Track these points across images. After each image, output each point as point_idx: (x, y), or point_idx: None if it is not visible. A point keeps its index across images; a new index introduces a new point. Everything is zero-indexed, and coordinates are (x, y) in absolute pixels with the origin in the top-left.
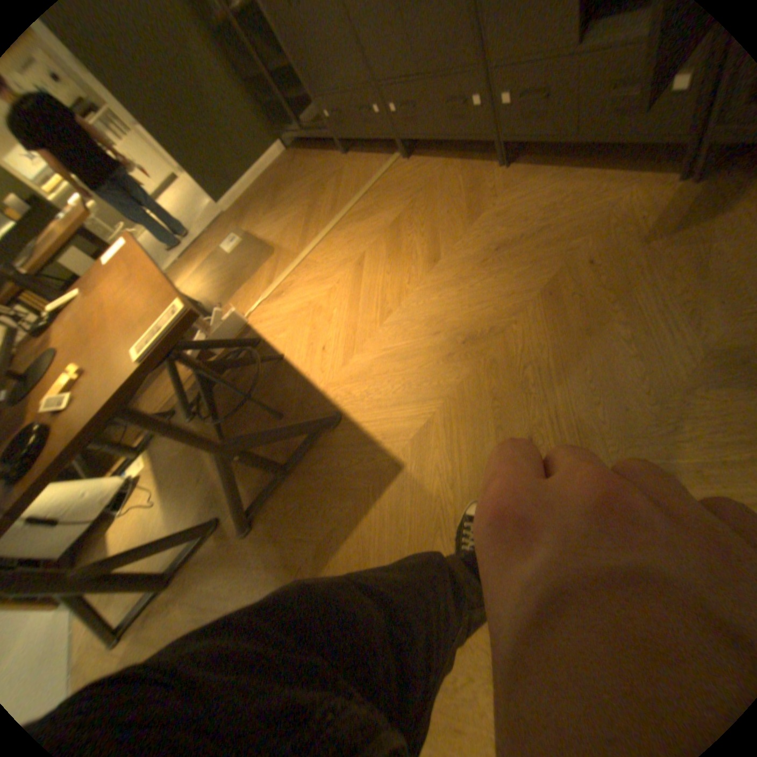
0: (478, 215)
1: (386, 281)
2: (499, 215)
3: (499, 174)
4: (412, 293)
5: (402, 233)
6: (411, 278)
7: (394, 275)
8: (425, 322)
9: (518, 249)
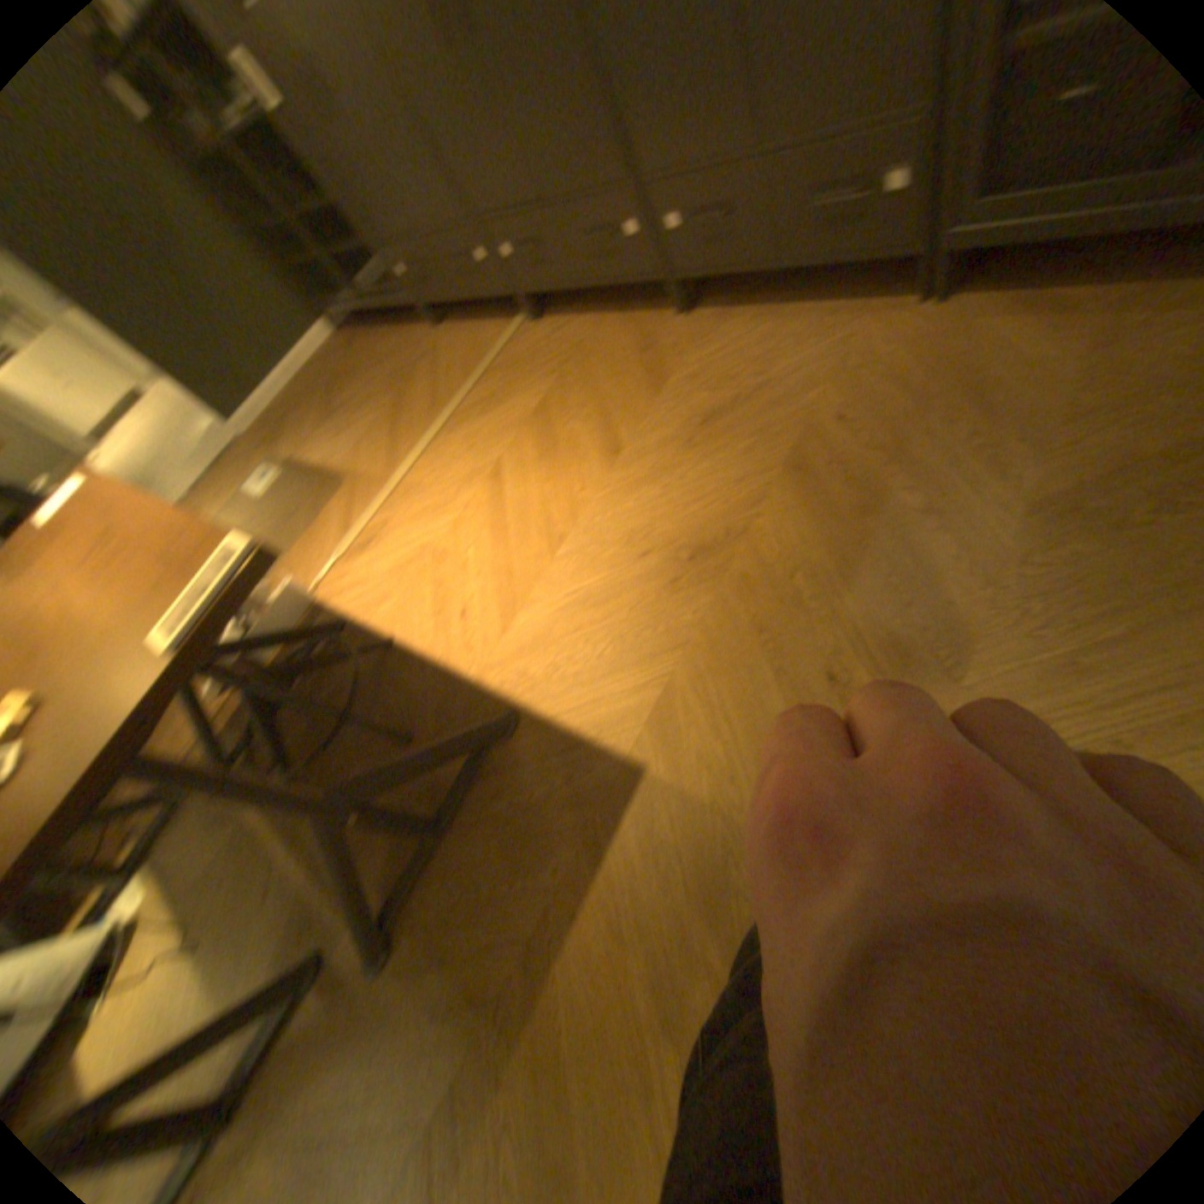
0: (662, 382)
1: (545, 495)
2: (693, 378)
3: (678, 326)
4: (591, 505)
5: (553, 423)
6: (583, 483)
7: (555, 484)
8: (622, 542)
9: (733, 417)
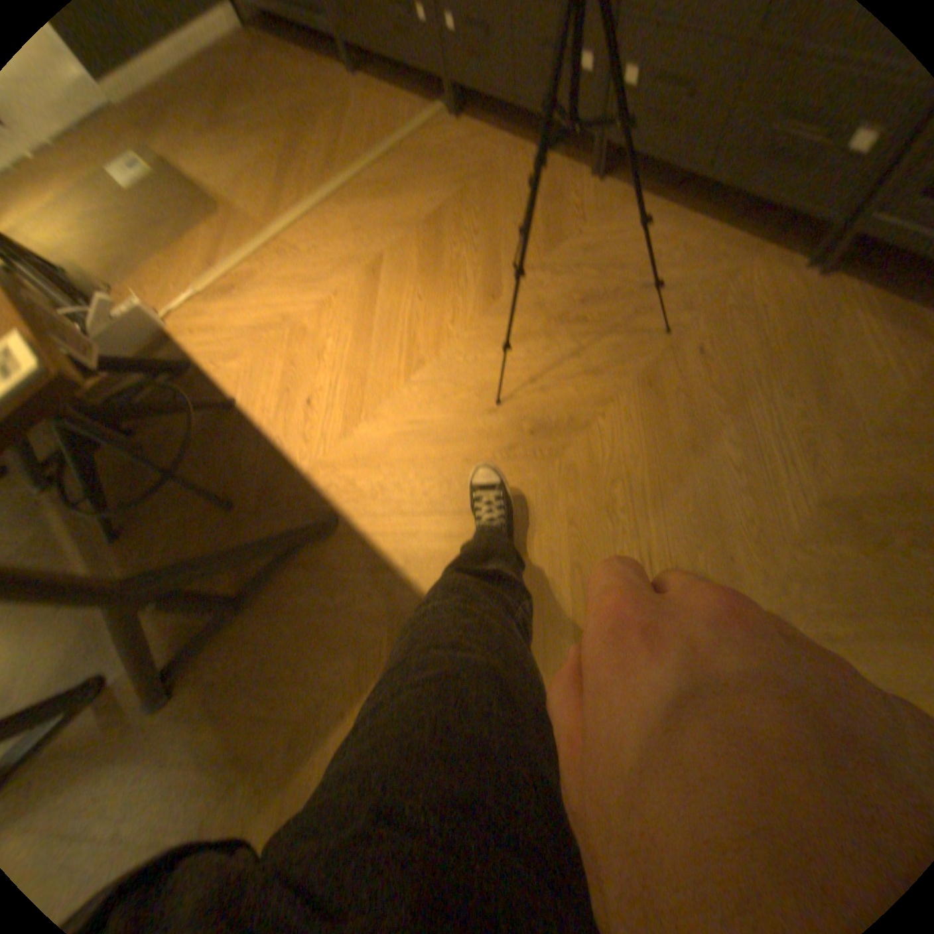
0: (558, 239)
1: (417, 308)
2: (587, 247)
3: (590, 185)
4: (458, 337)
5: (444, 235)
6: (456, 311)
7: (430, 301)
8: (476, 386)
9: (610, 305)
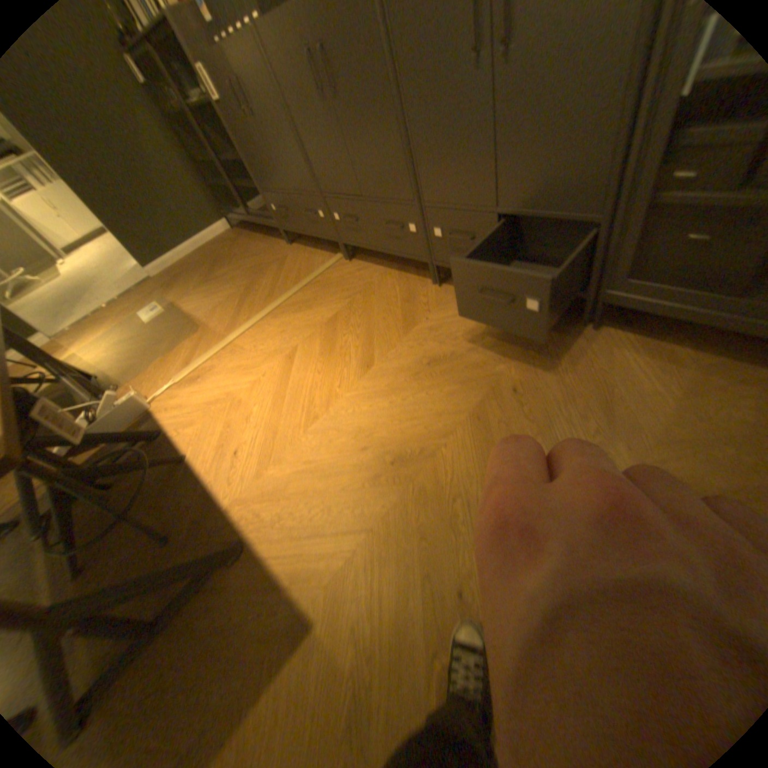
0: (412, 326)
1: (317, 381)
2: (431, 329)
3: (432, 291)
4: (343, 398)
5: (338, 331)
6: (342, 380)
7: (325, 375)
8: (353, 433)
9: (448, 366)
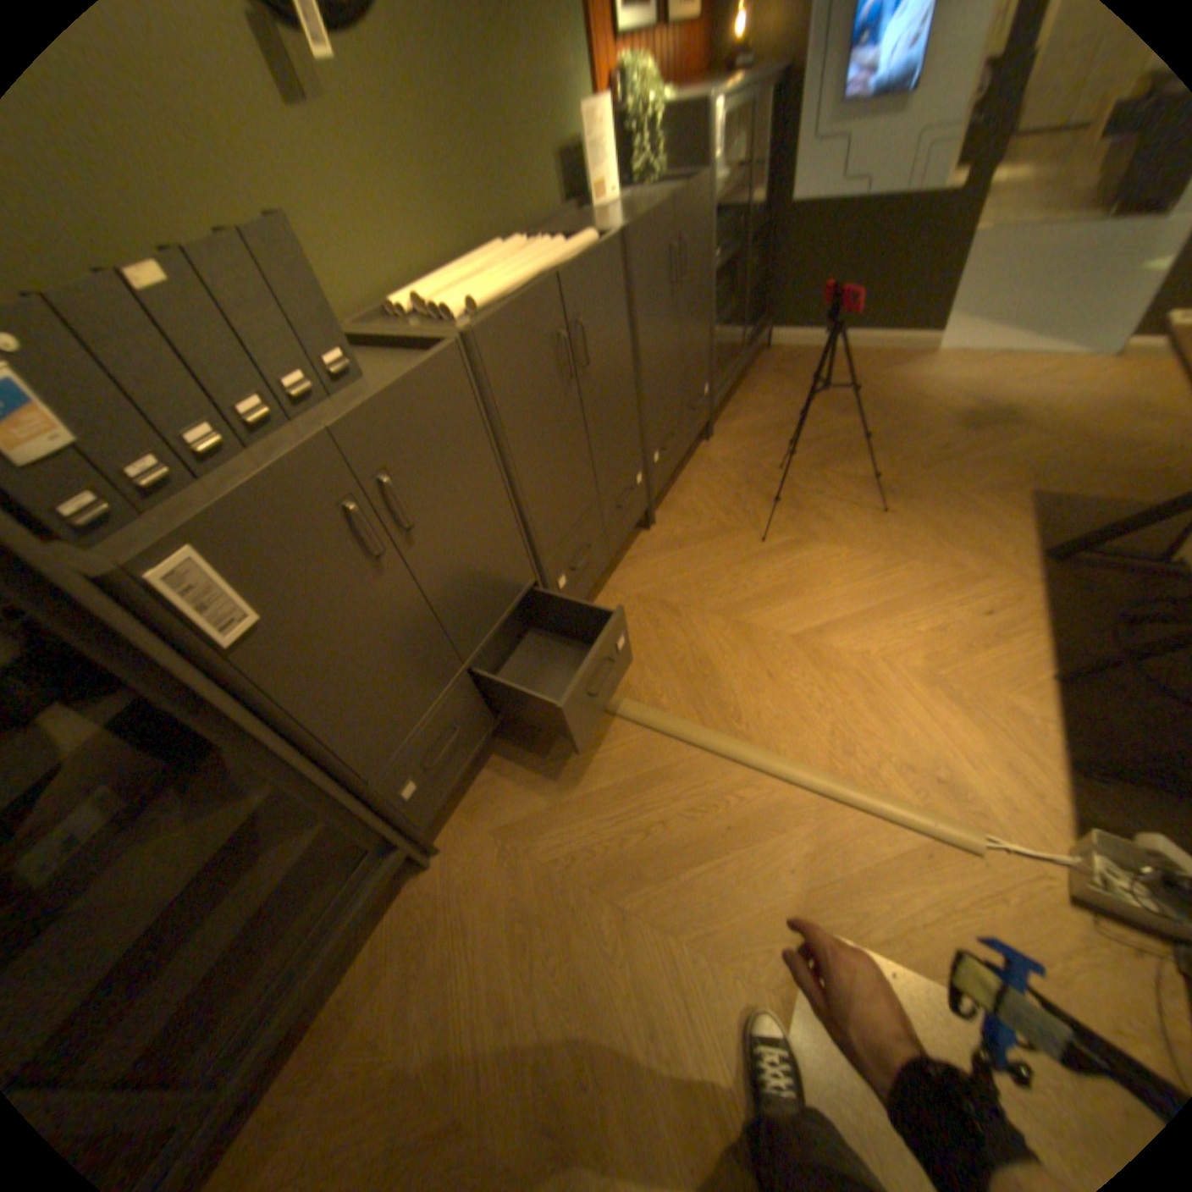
0: (725, 529)
1: (840, 582)
2: (727, 514)
3: (661, 530)
4: (850, 548)
5: (750, 595)
6: (827, 558)
7: (828, 577)
8: (882, 526)
9: (773, 492)
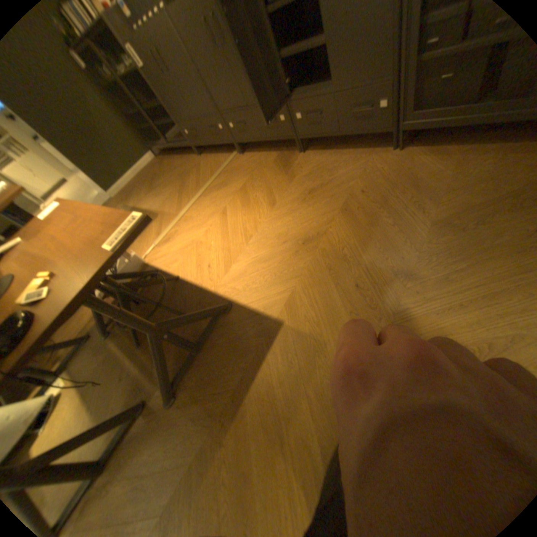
0: (293, 177)
1: (245, 220)
2: (306, 176)
3: (300, 156)
4: (264, 223)
5: (249, 192)
6: (261, 215)
7: (249, 215)
8: (276, 237)
9: (321, 191)
